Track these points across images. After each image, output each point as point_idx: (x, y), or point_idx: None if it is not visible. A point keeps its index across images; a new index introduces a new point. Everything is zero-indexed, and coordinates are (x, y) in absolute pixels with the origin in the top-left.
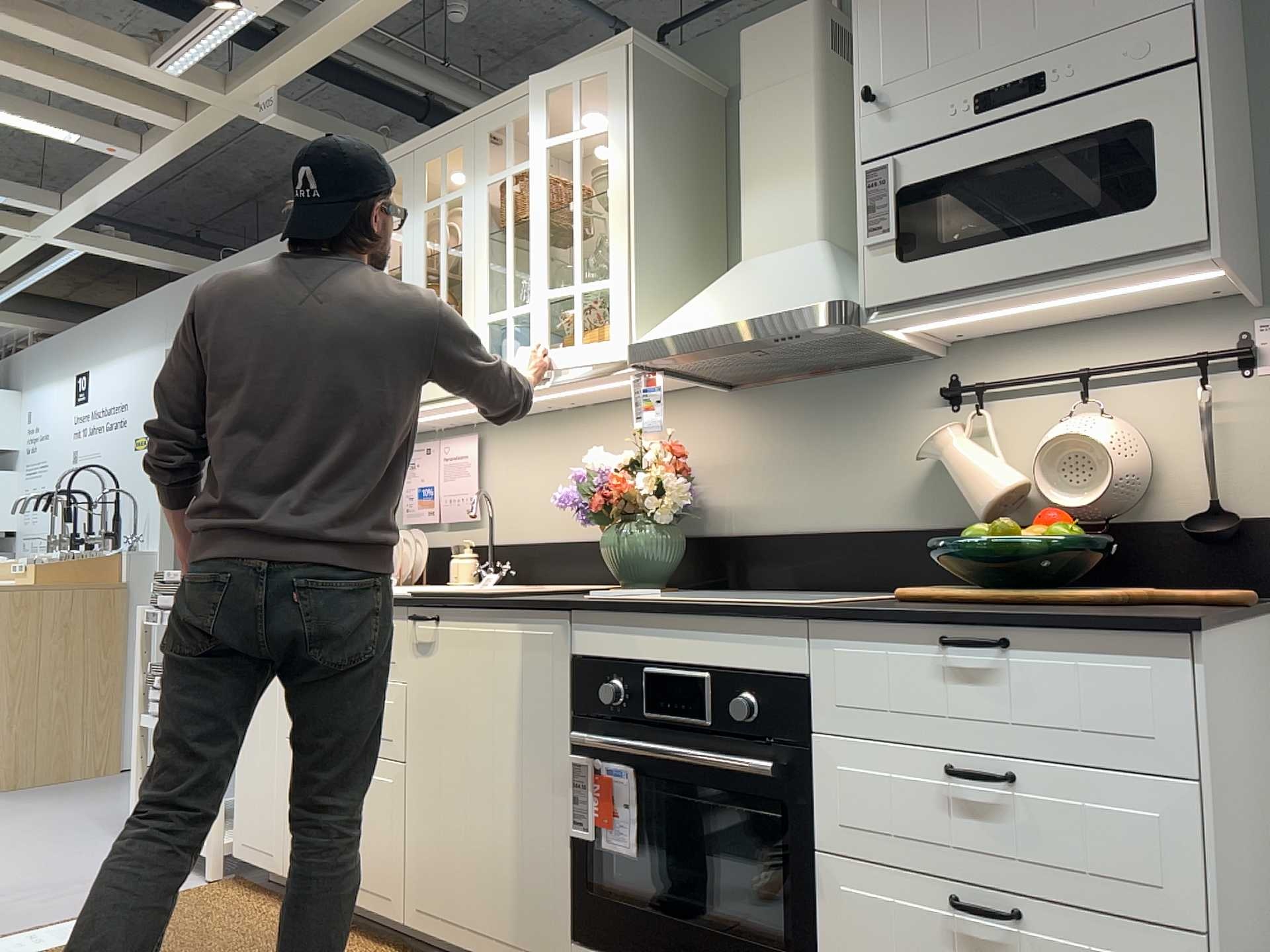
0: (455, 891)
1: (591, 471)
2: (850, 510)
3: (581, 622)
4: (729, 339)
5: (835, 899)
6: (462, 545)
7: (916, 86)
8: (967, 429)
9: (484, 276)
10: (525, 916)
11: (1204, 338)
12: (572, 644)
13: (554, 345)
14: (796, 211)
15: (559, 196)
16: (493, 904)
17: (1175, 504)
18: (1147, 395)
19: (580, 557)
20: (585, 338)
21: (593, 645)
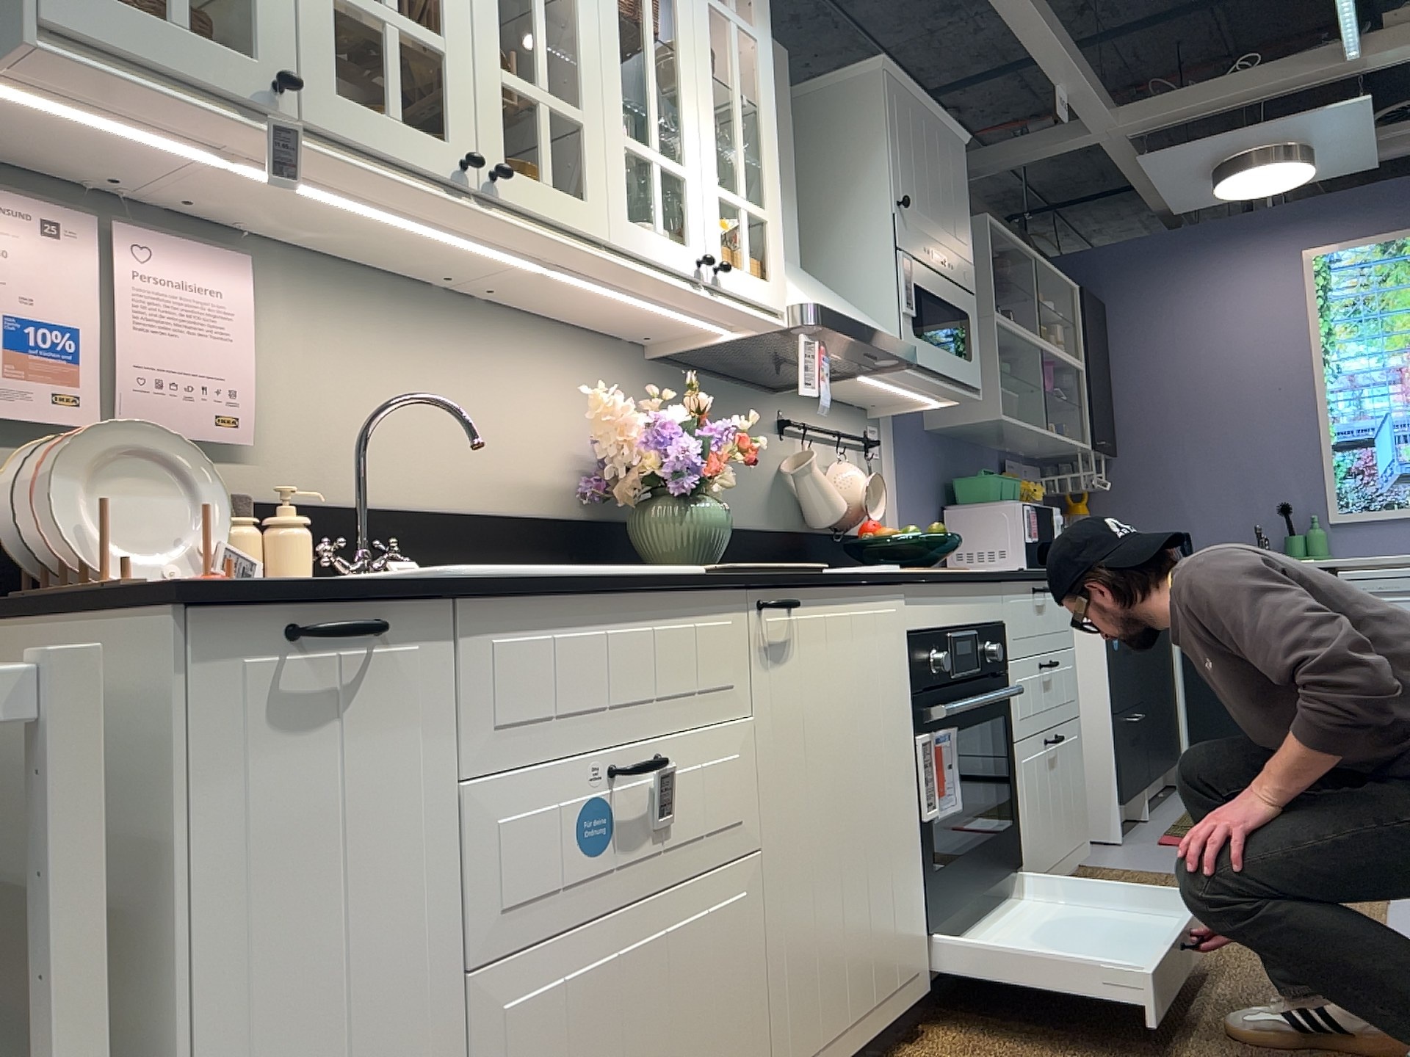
0: (836, 987)
1: (668, 420)
2: (738, 508)
3: (913, 594)
4: (877, 344)
5: (1022, 769)
6: (281, 497)
7: (915, 217)
8: (791, 455)
9: (617, 69)
10: (898, 944)
11: (861, 428)
12: (905, 619)
13: (716, 248)
14: (791, 232)
15: (712, 57)
16: (873, 961)
17: (858, 525)
18: (848, 456)
19: (485, 538)
20: (747, 262)
21: (921, 617)
